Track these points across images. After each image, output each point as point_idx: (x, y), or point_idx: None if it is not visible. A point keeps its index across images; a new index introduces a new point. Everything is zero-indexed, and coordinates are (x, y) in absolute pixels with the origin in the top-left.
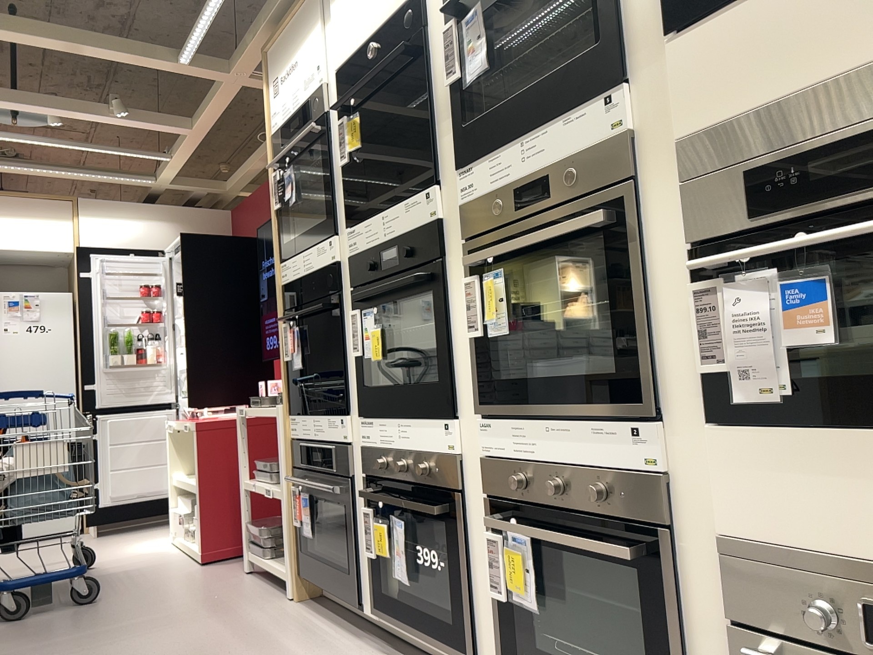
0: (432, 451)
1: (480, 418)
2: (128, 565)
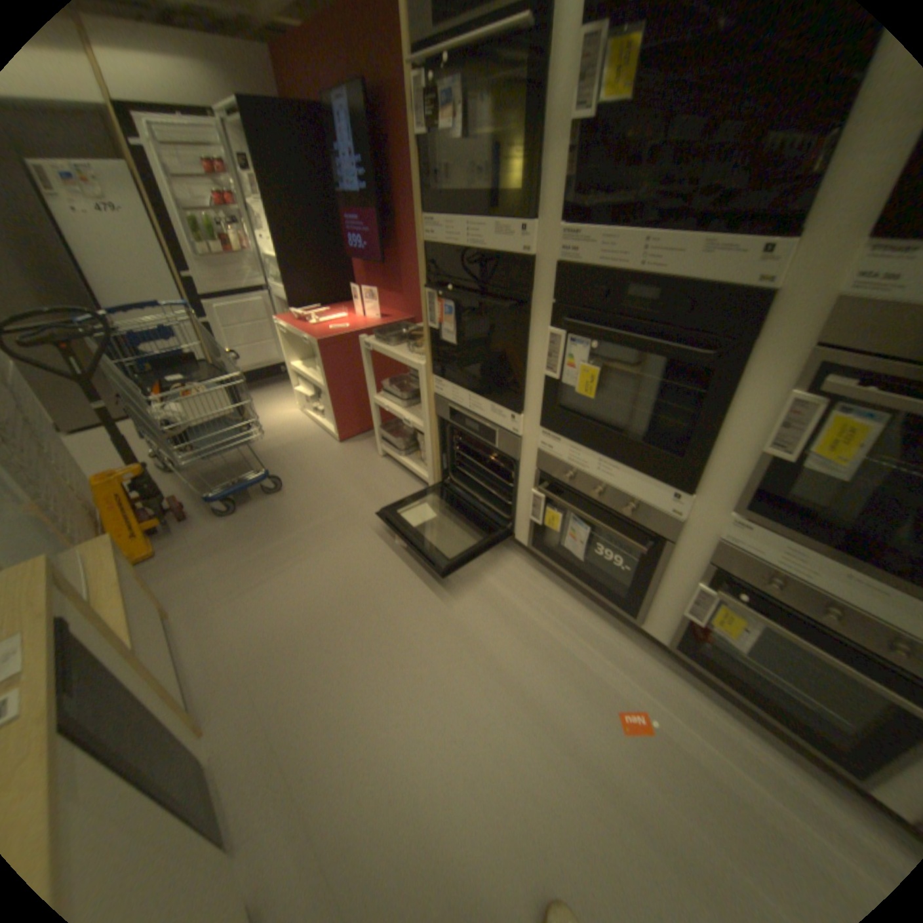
0: (645, 501)
1: (735, 512)
2: (279, 442)
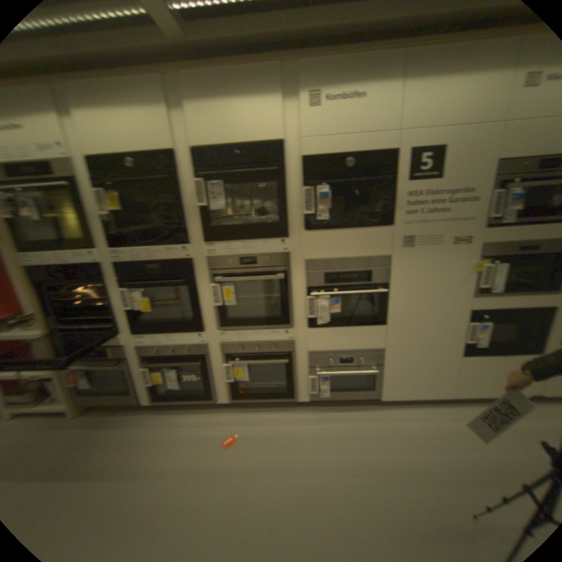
0: (188, 345)
1: (216, 332)
2: None
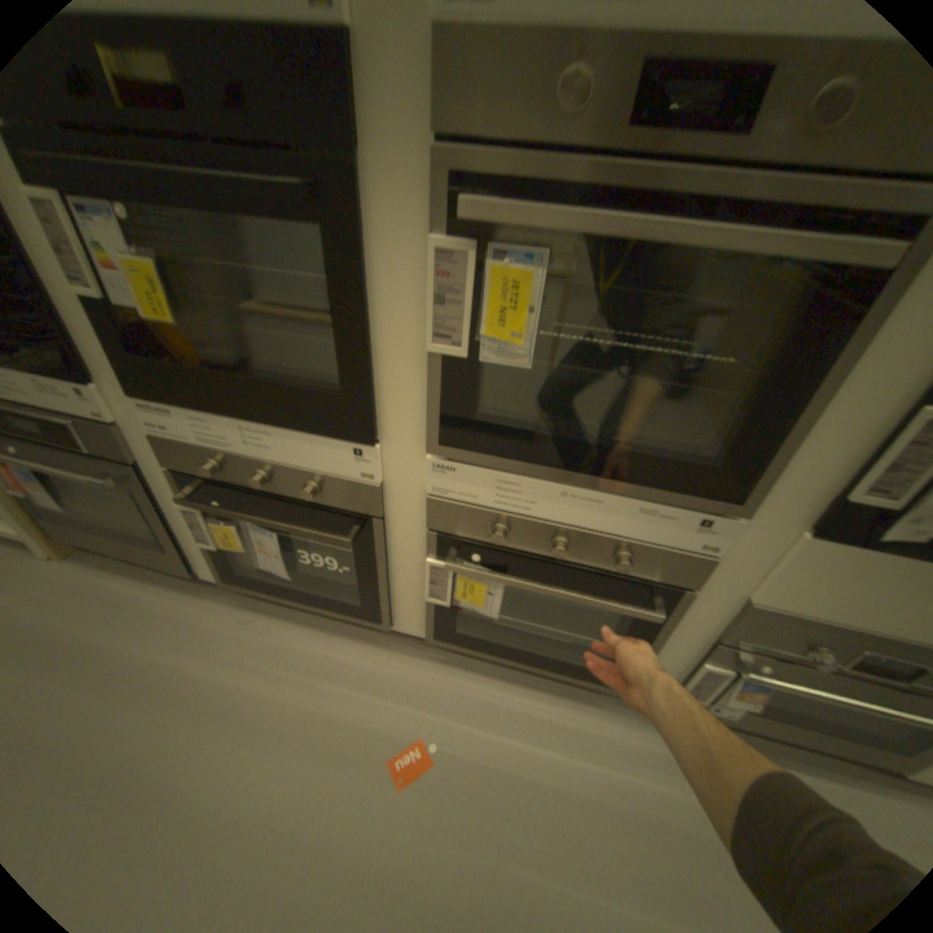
0: (325, 472)
1: (429, 453)
2: None
